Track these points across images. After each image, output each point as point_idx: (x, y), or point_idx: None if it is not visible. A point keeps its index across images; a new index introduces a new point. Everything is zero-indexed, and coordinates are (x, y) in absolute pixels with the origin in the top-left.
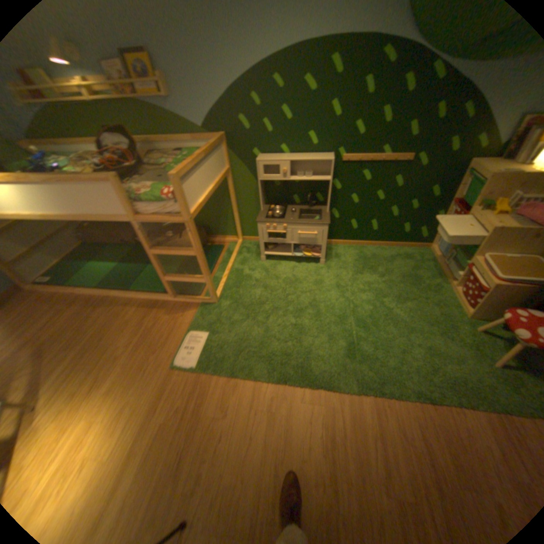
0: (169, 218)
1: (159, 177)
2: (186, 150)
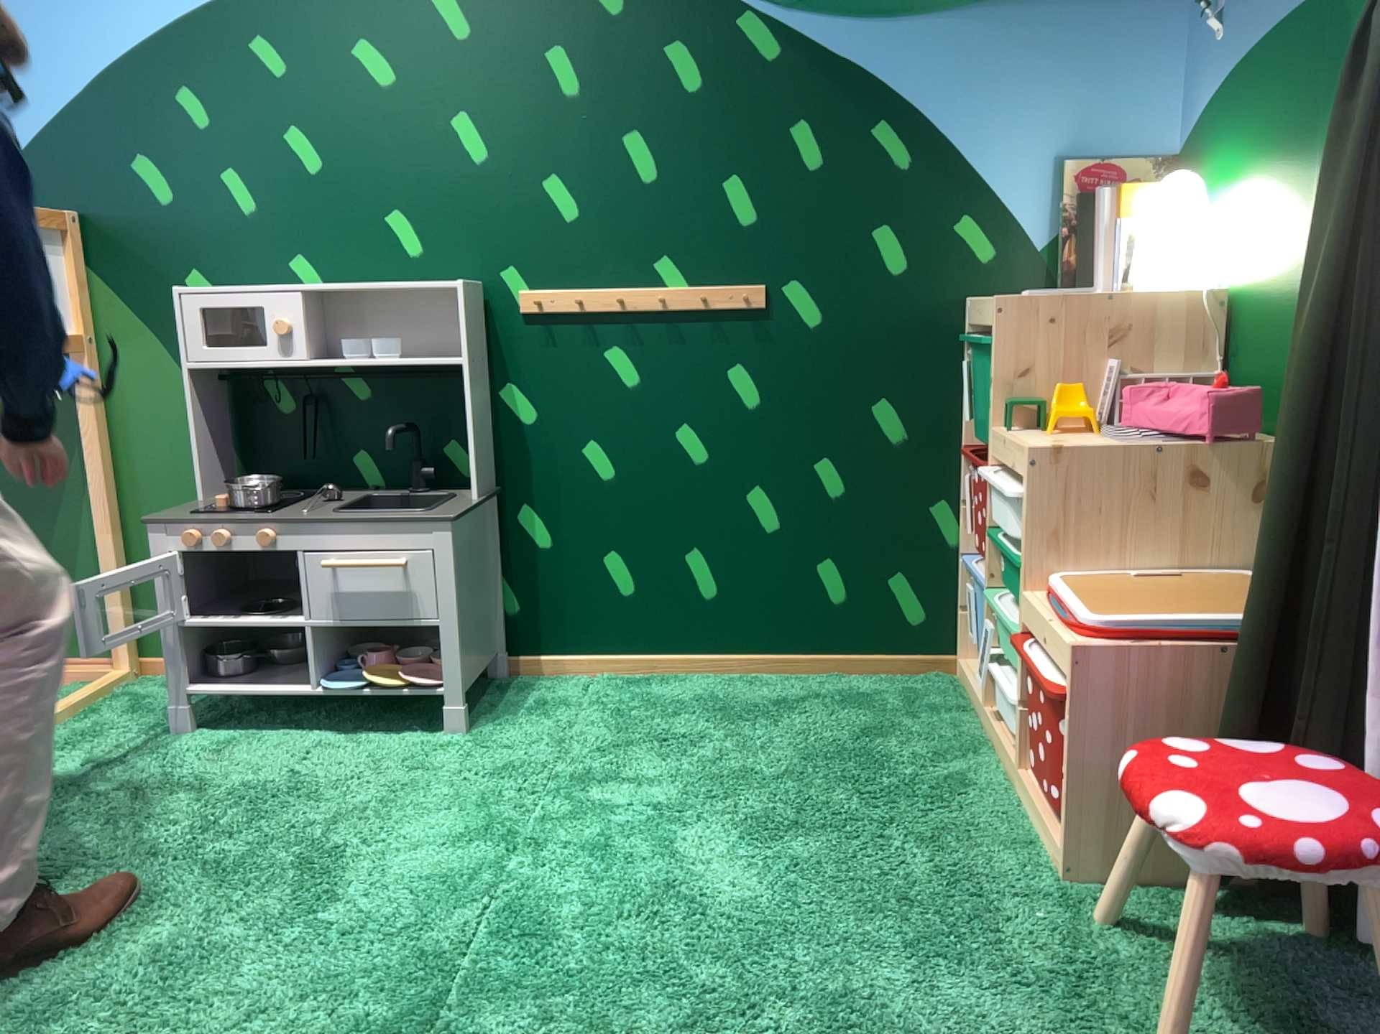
0: None
1: None
2: None
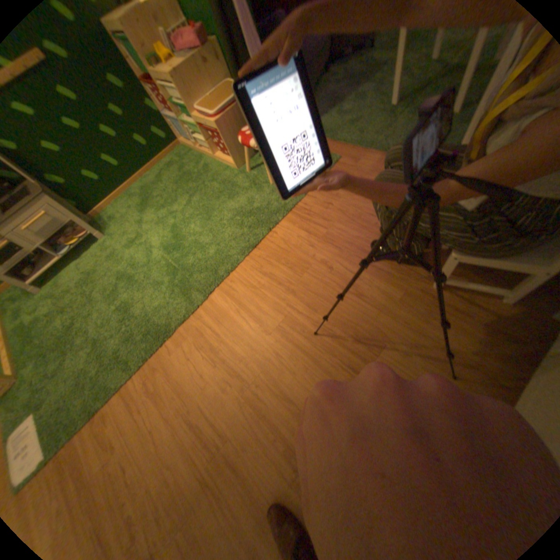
0: None
1: None
2: None
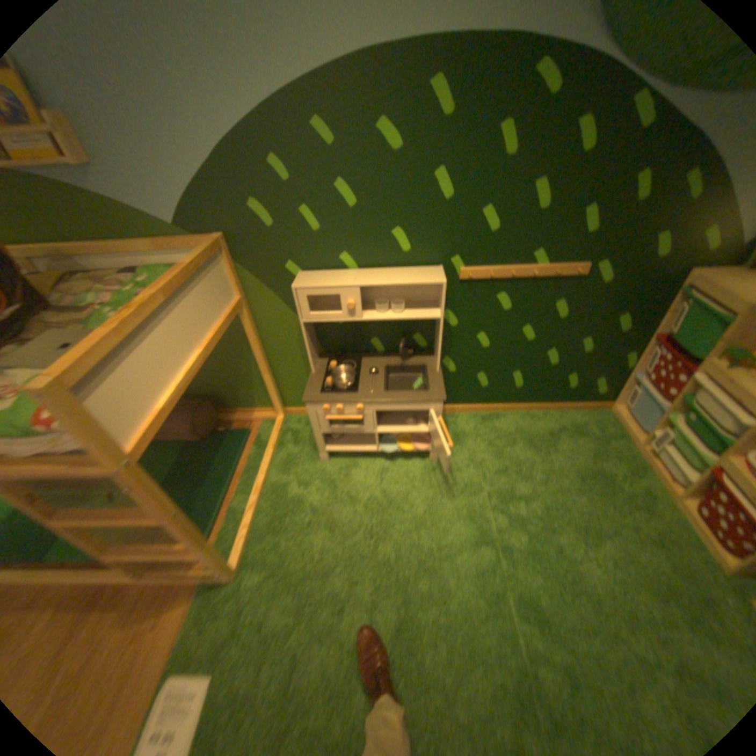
0: (66, 473)
1: (56, 352)
2: (142, 271)
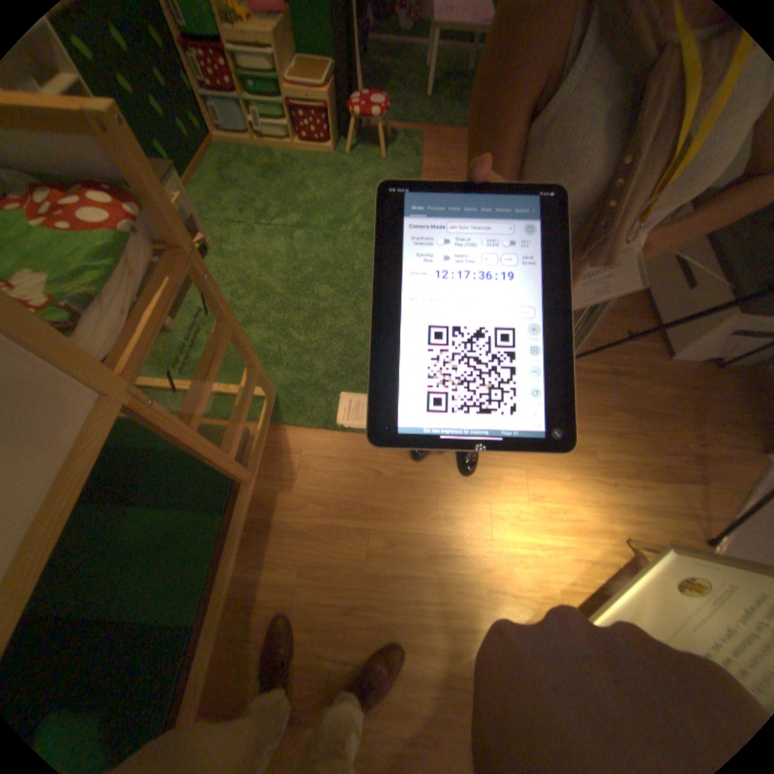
0: (168, 283)
1: None
2: None
